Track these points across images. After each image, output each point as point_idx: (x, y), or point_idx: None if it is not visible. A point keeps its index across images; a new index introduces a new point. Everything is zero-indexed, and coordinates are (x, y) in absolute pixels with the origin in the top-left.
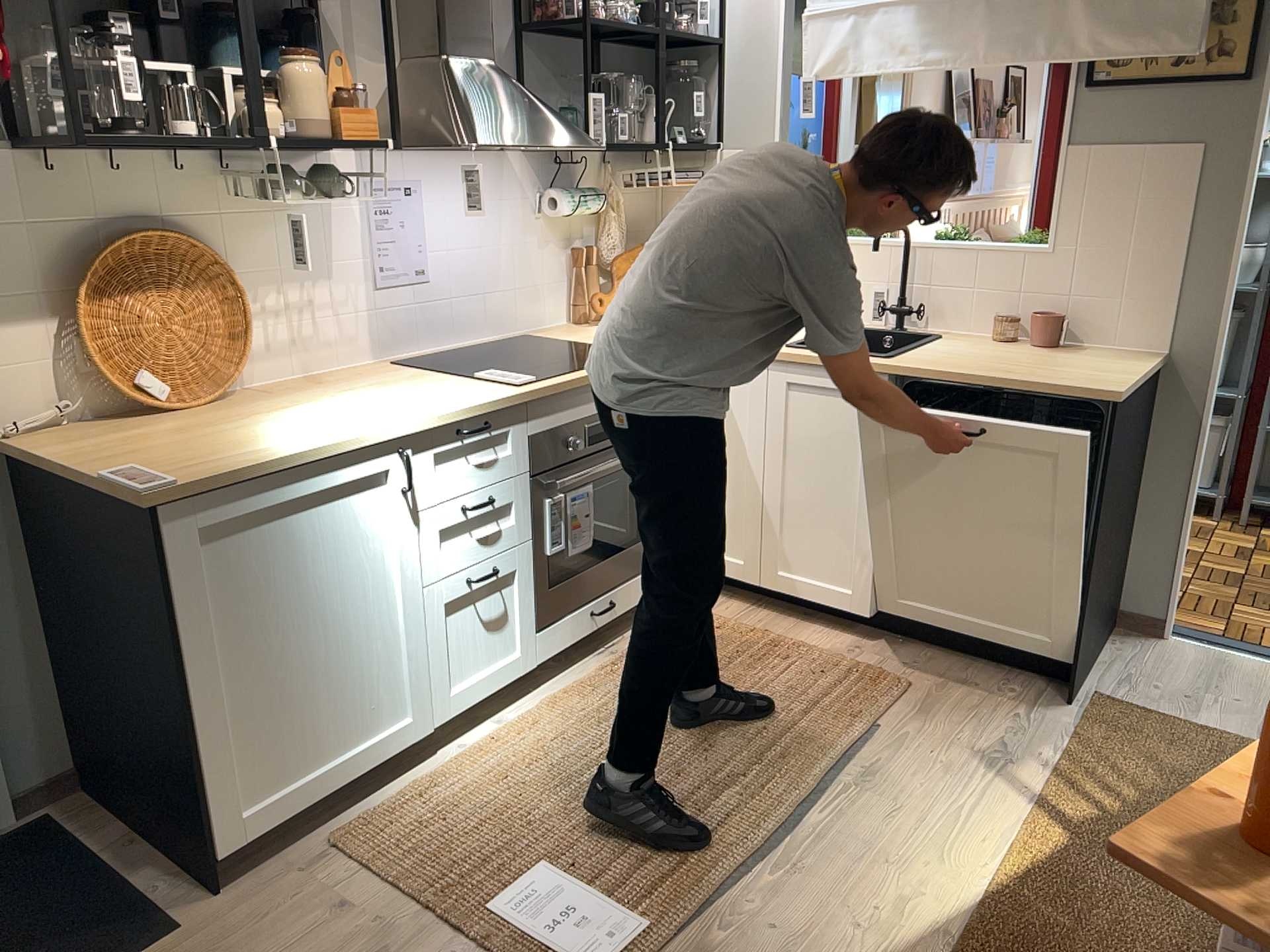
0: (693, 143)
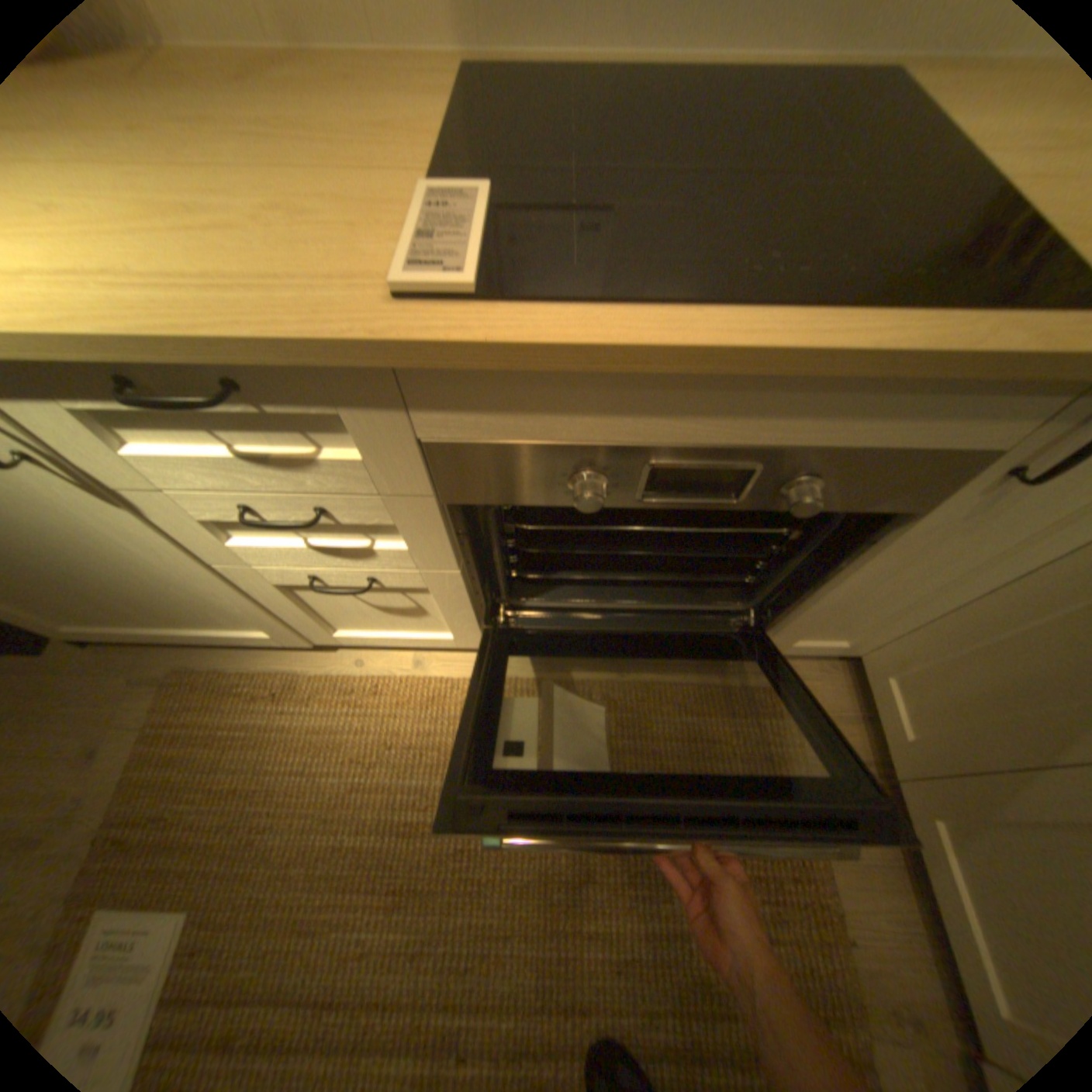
0: None
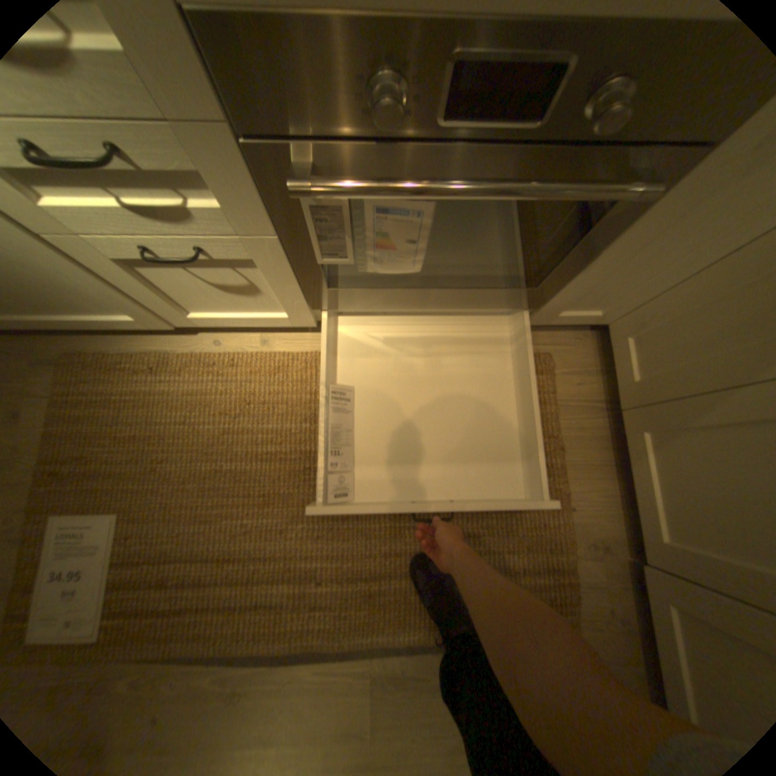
0: None
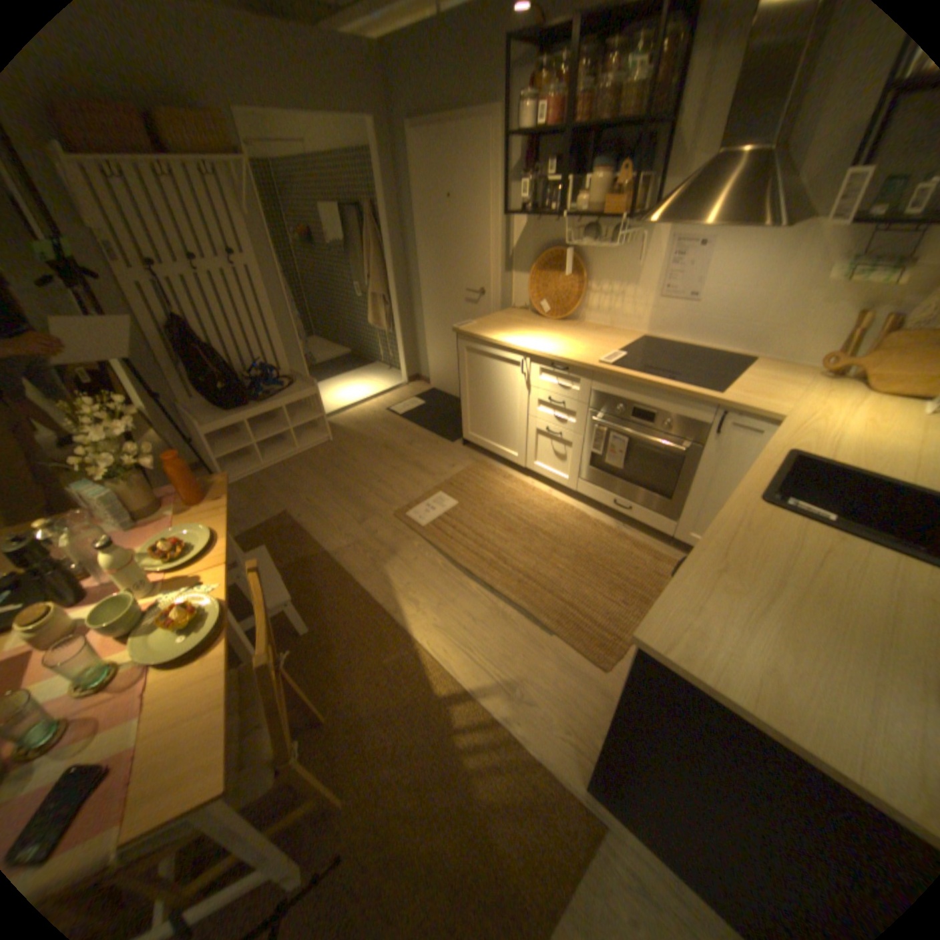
0: None
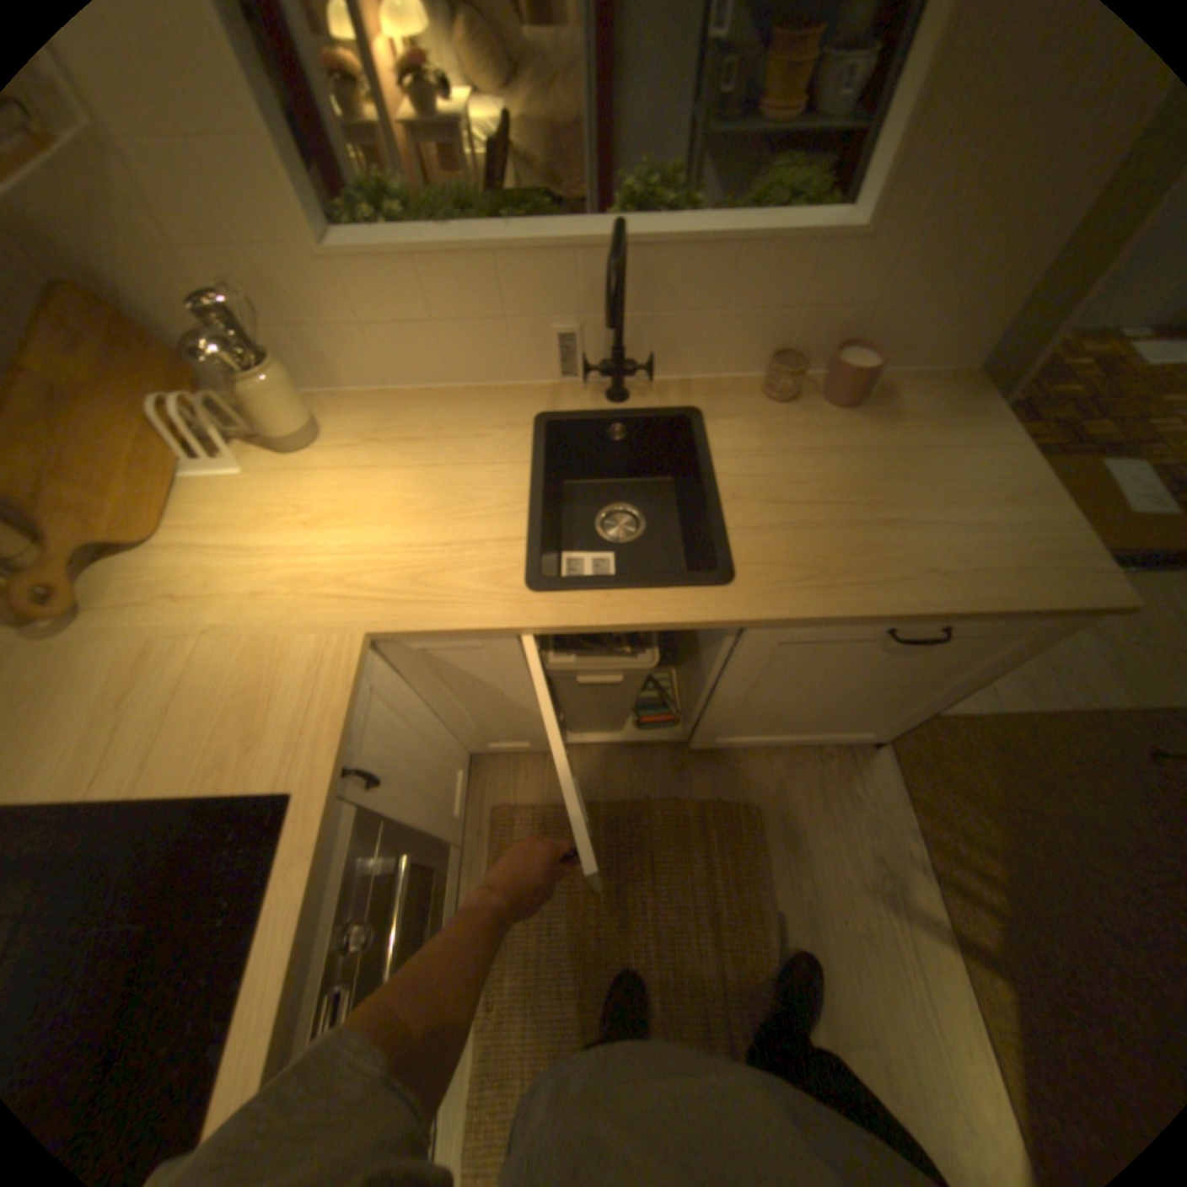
0: None
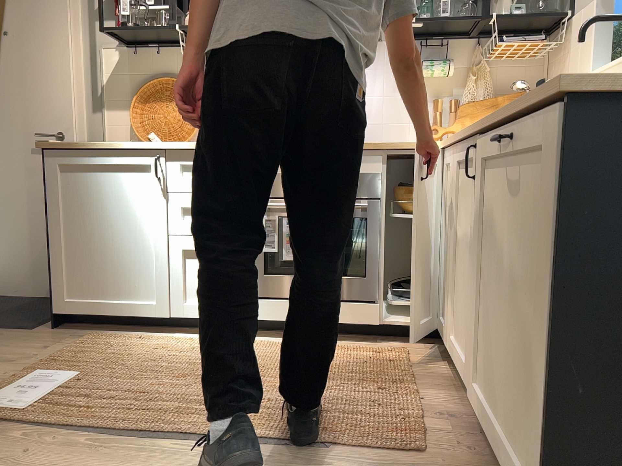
0: (532, 16)
